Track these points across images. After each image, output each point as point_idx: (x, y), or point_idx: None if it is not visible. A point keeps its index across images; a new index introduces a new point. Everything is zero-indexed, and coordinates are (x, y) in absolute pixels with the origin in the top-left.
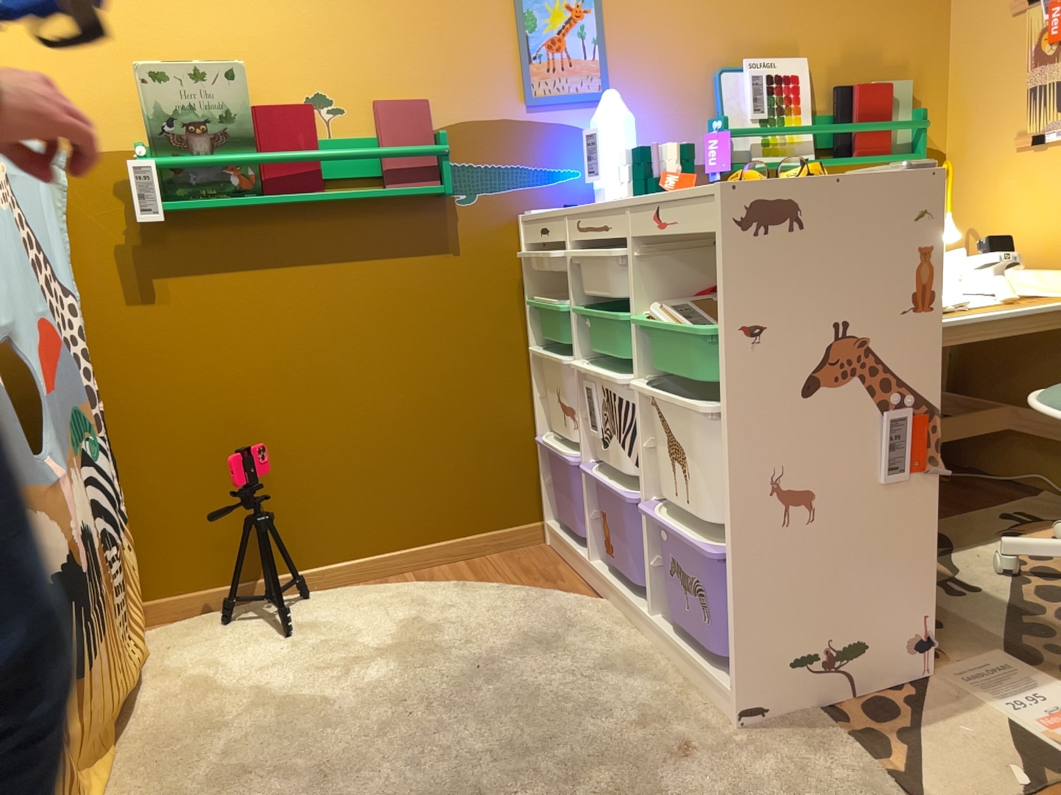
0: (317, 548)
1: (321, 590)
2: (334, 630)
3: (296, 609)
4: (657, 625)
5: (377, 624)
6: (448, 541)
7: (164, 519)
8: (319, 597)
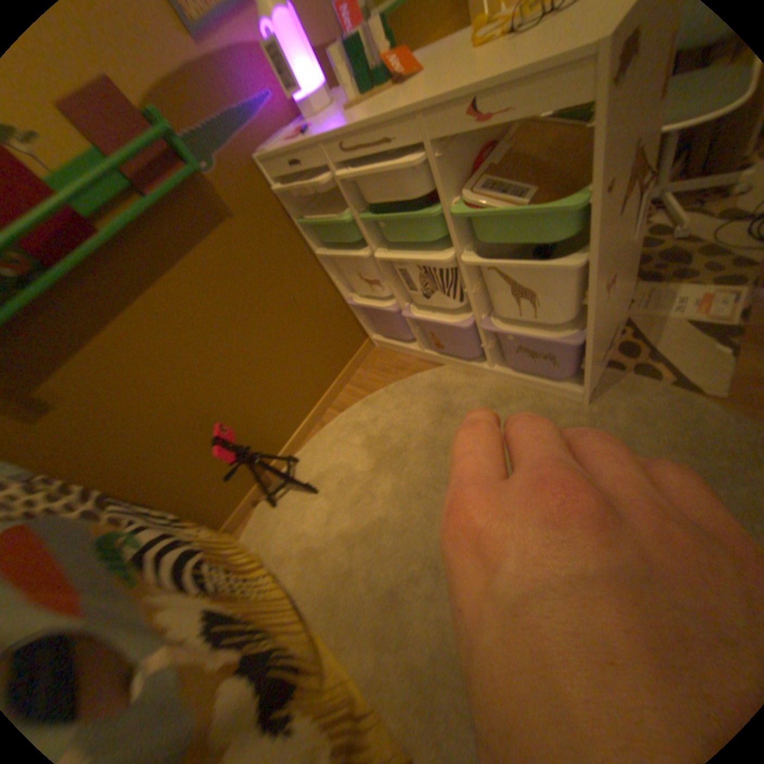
0: (282, 436)
1: (301, 452)
2: (338, 473)
3: (303, 472)
4: (499, 369)
5: (354, 454)
6: (336, 381)
7: (198, 495)
8: (305, 457)
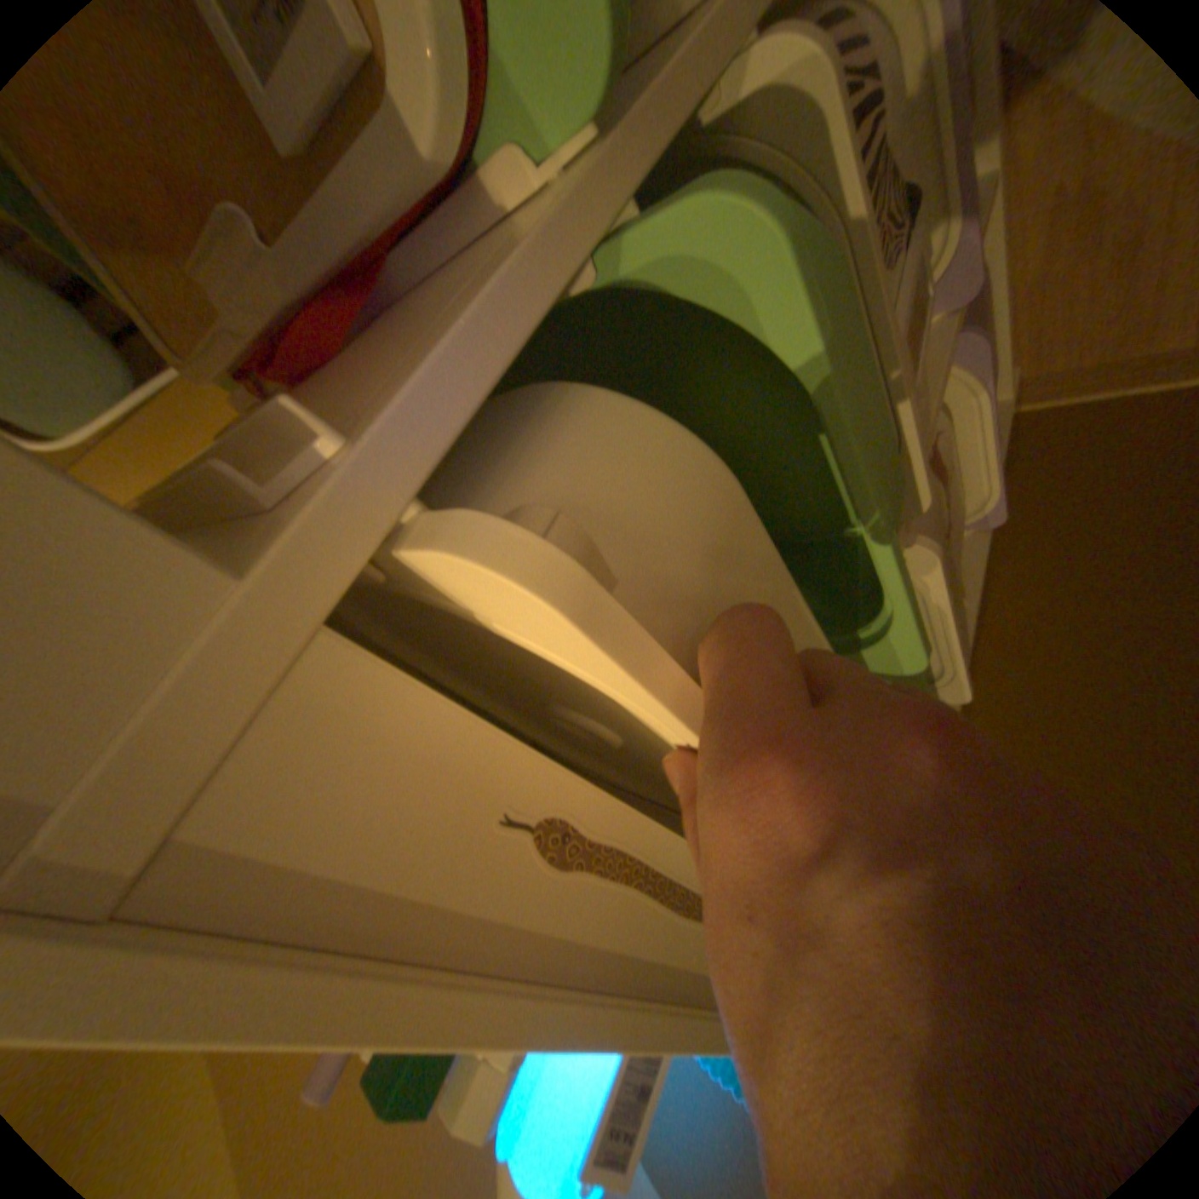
0: None
1: None
2: None
3: None
4: None
5: None
6: None
7: None
8: None
